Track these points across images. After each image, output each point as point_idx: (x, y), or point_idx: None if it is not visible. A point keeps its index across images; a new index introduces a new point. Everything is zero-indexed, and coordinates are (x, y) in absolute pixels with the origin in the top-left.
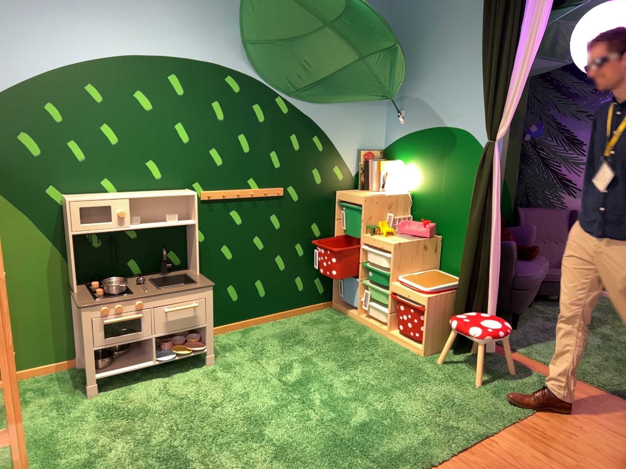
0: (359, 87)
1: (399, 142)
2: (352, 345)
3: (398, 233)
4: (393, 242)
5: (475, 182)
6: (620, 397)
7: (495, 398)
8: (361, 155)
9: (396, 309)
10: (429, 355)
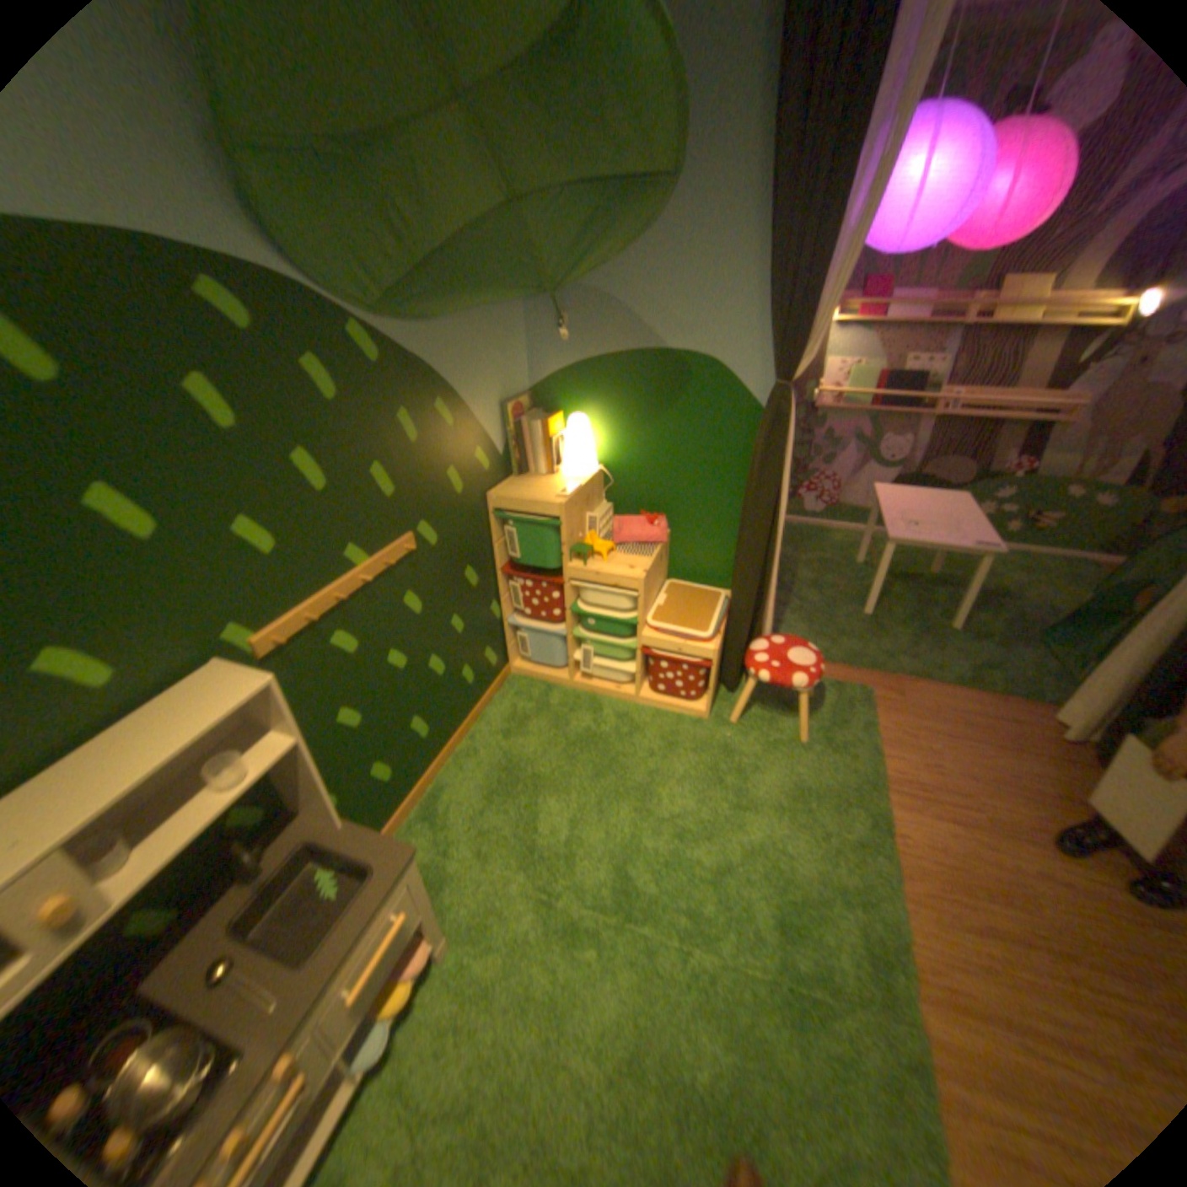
0: (501, 274)
1: (561, 377)
2: (607, 746)
3: (610, 544)
4: (634, 575)
5: (760, 457)
6: (908, 677)
7: (835, 753)
8: (508, 414)
9: (642, 662)
10: (709, 712)
